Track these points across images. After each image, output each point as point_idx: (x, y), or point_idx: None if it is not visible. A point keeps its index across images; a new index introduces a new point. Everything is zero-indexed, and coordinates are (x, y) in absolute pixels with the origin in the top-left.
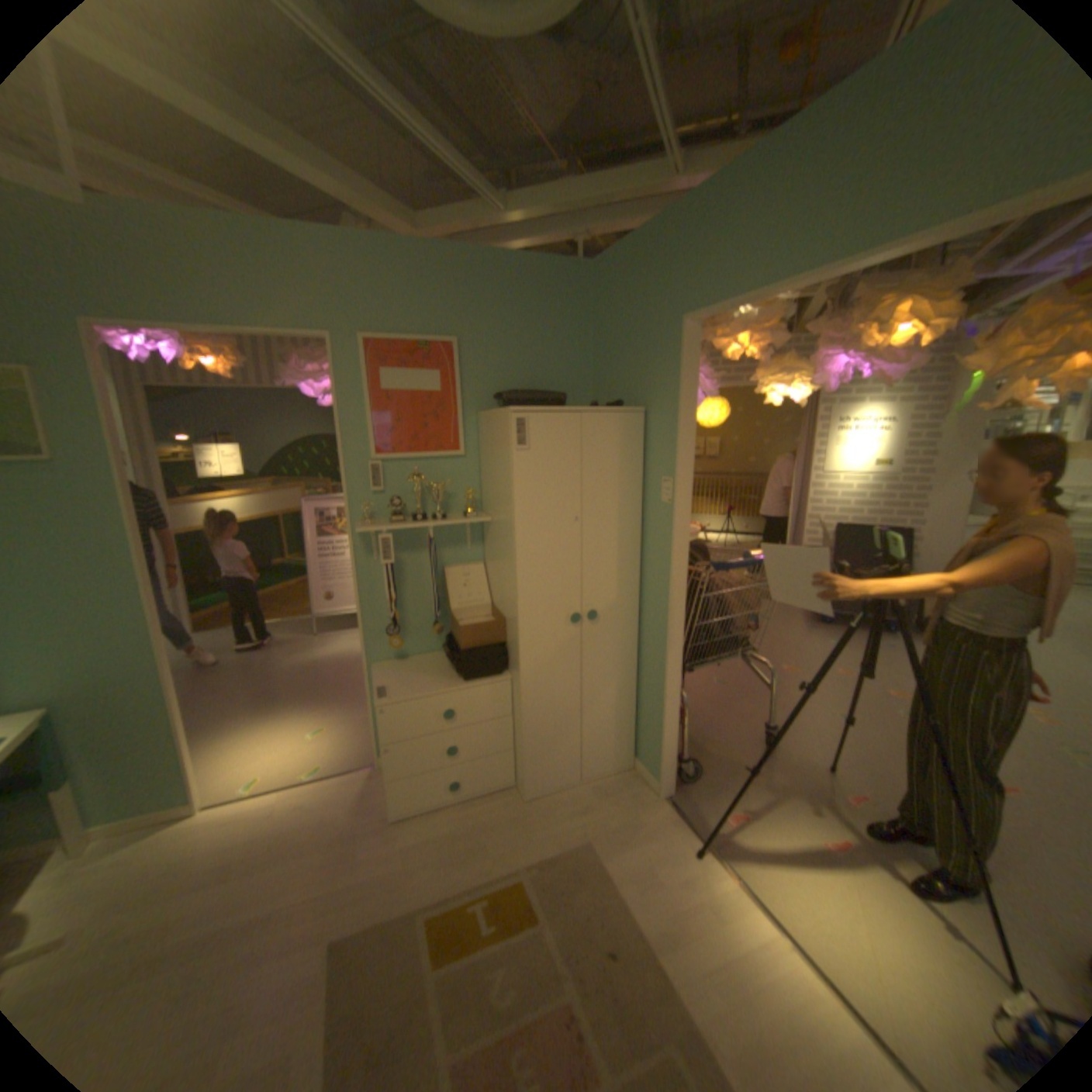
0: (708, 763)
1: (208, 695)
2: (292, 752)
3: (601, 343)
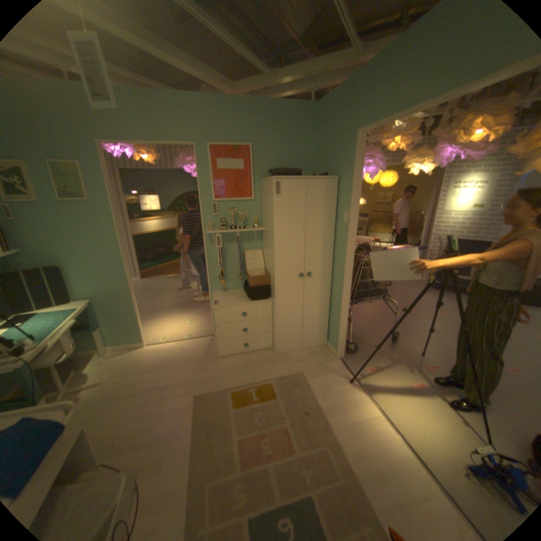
0: (362, 346)
1: (147, 303)
2: (180, 327)
3: (320, 144)
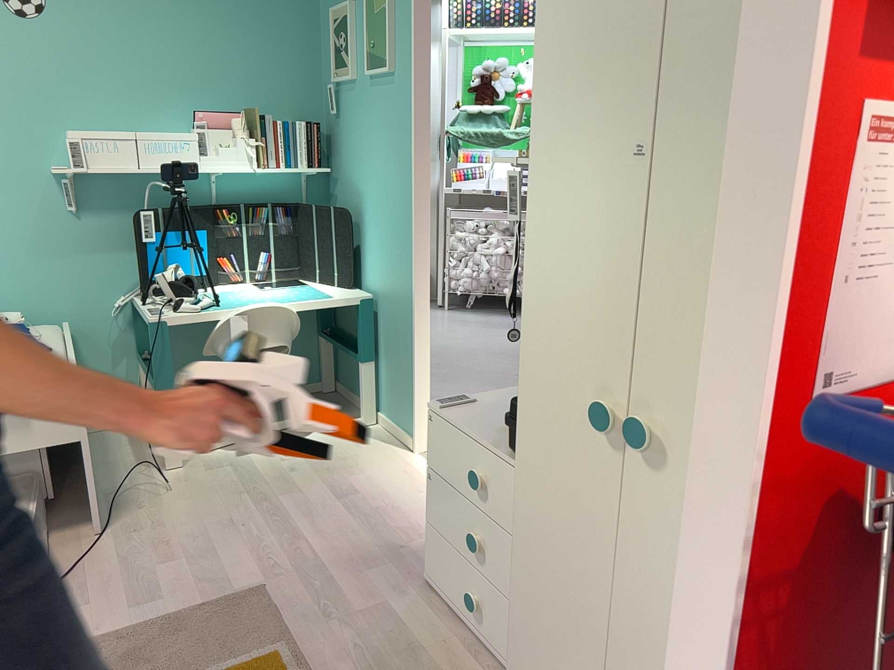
0: None
1: None
2: None
3: None
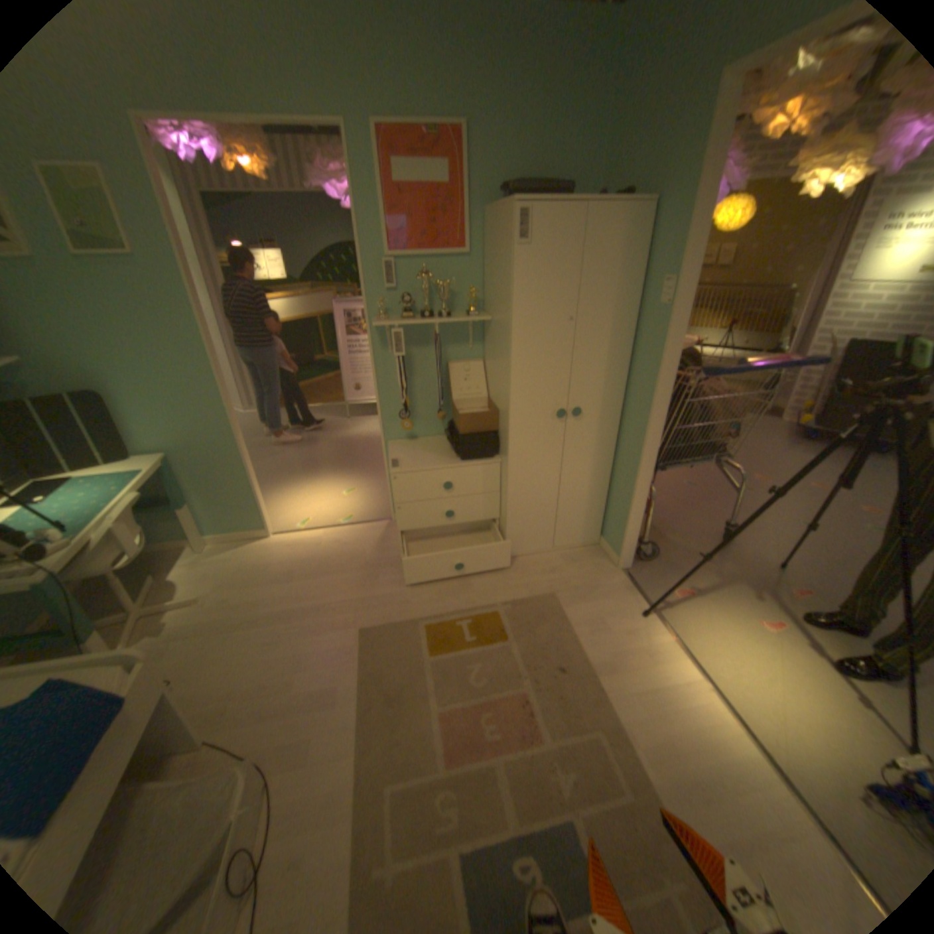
0: (665, 547)
1: (273, 457)
2: (332, 503)
3: (619, 119)
